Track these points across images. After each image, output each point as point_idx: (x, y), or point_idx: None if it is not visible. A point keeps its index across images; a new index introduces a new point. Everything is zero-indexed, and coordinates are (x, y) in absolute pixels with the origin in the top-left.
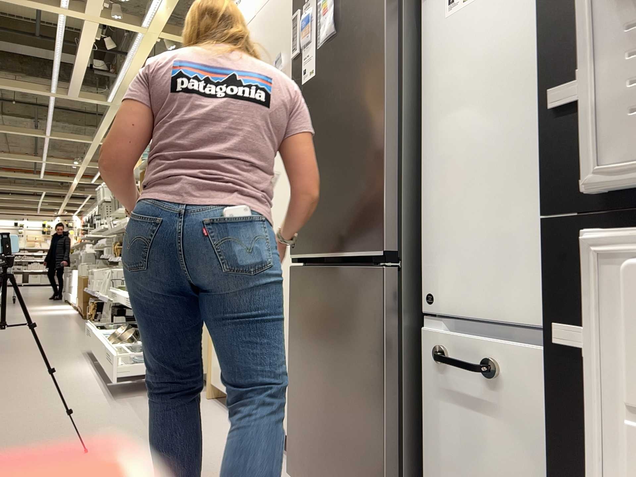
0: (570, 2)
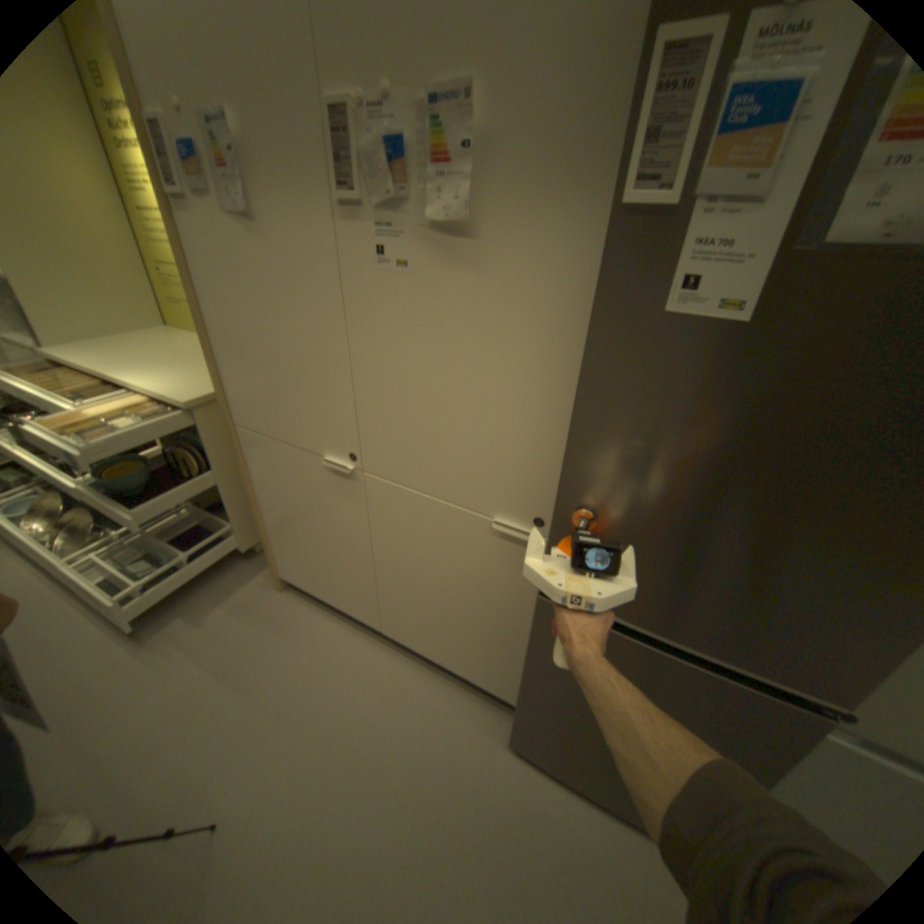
0: None
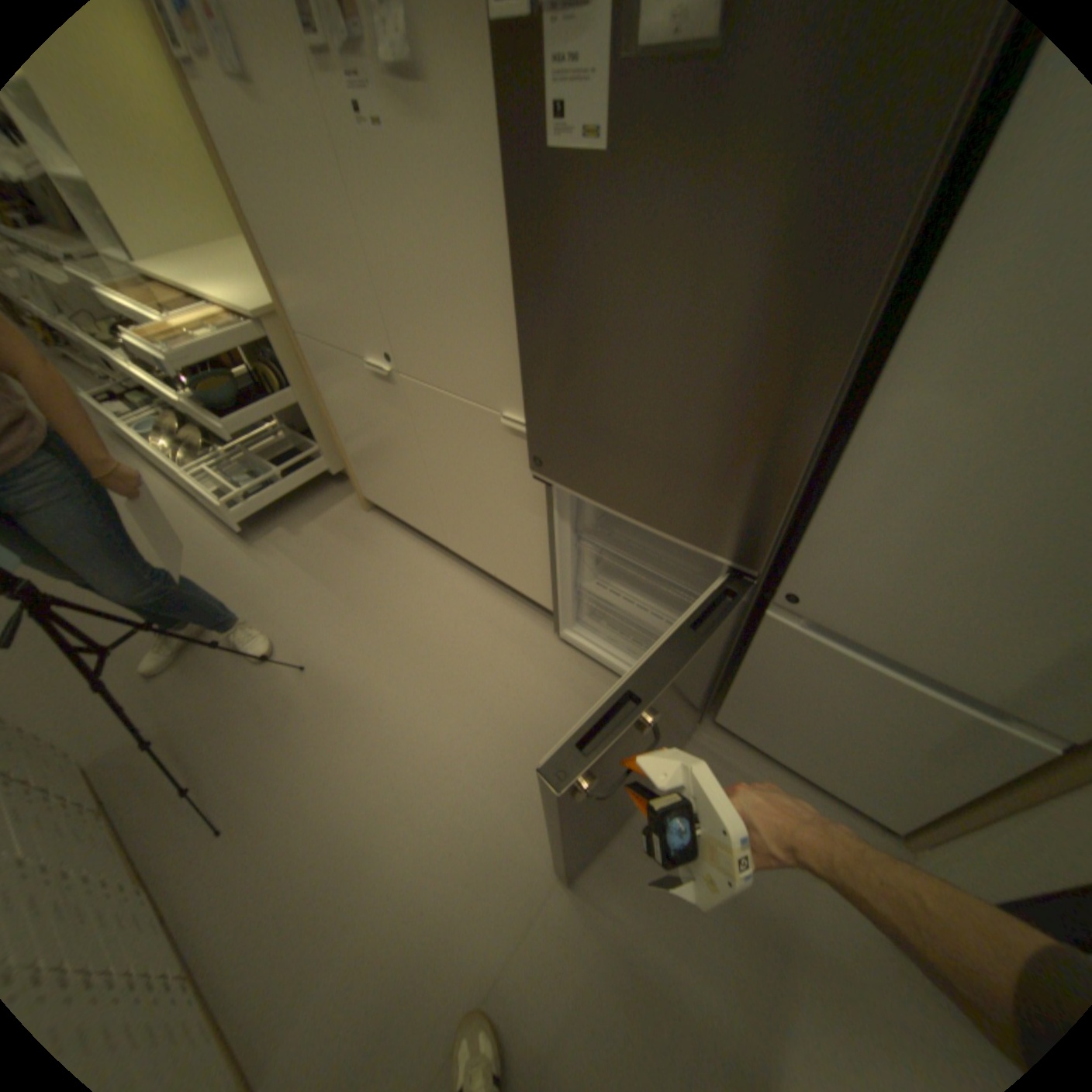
0: None
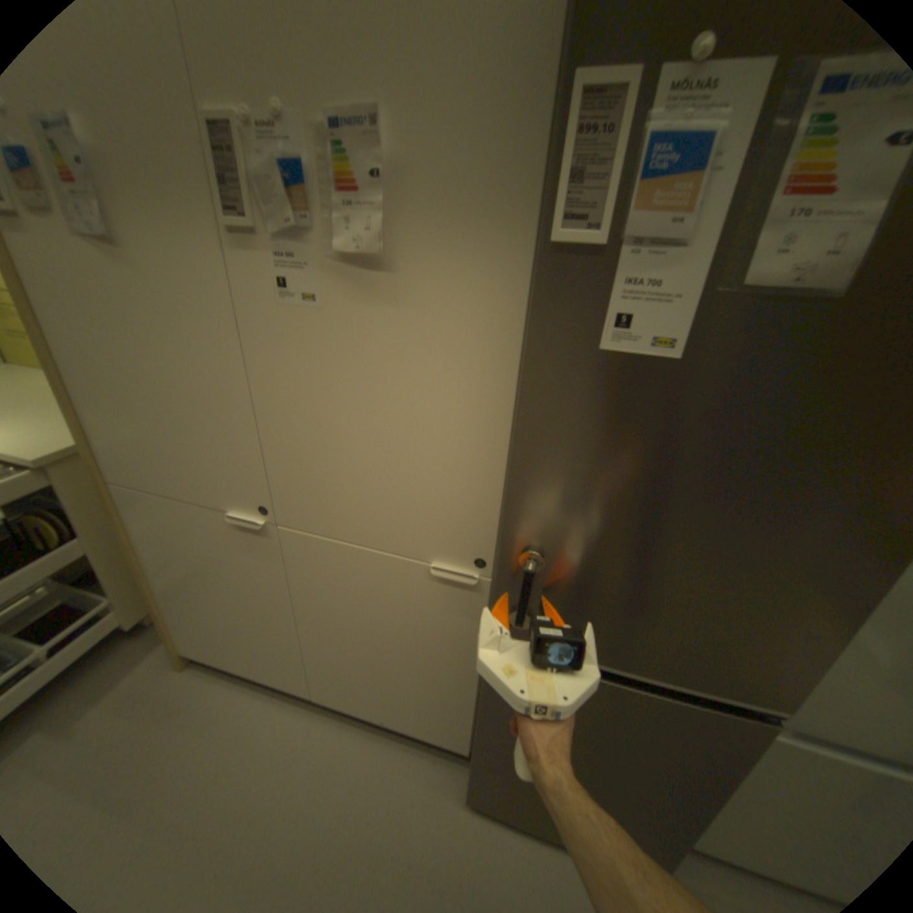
0: None
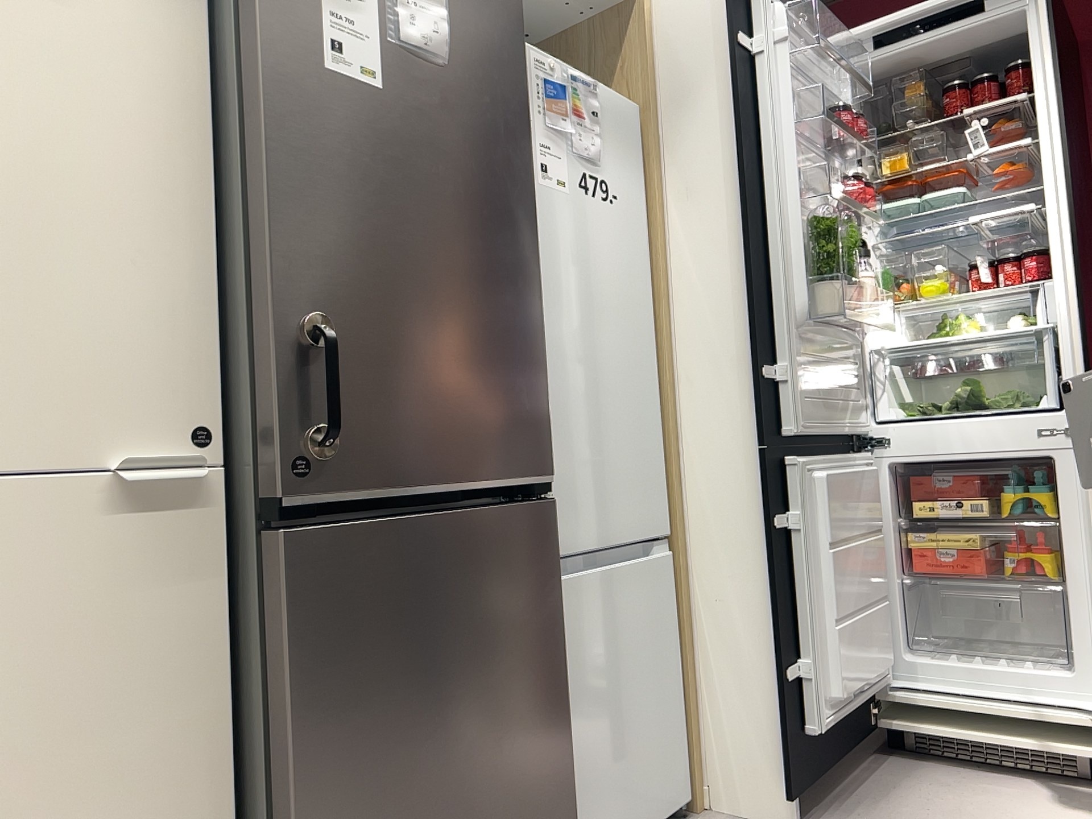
0: (762, 312)
